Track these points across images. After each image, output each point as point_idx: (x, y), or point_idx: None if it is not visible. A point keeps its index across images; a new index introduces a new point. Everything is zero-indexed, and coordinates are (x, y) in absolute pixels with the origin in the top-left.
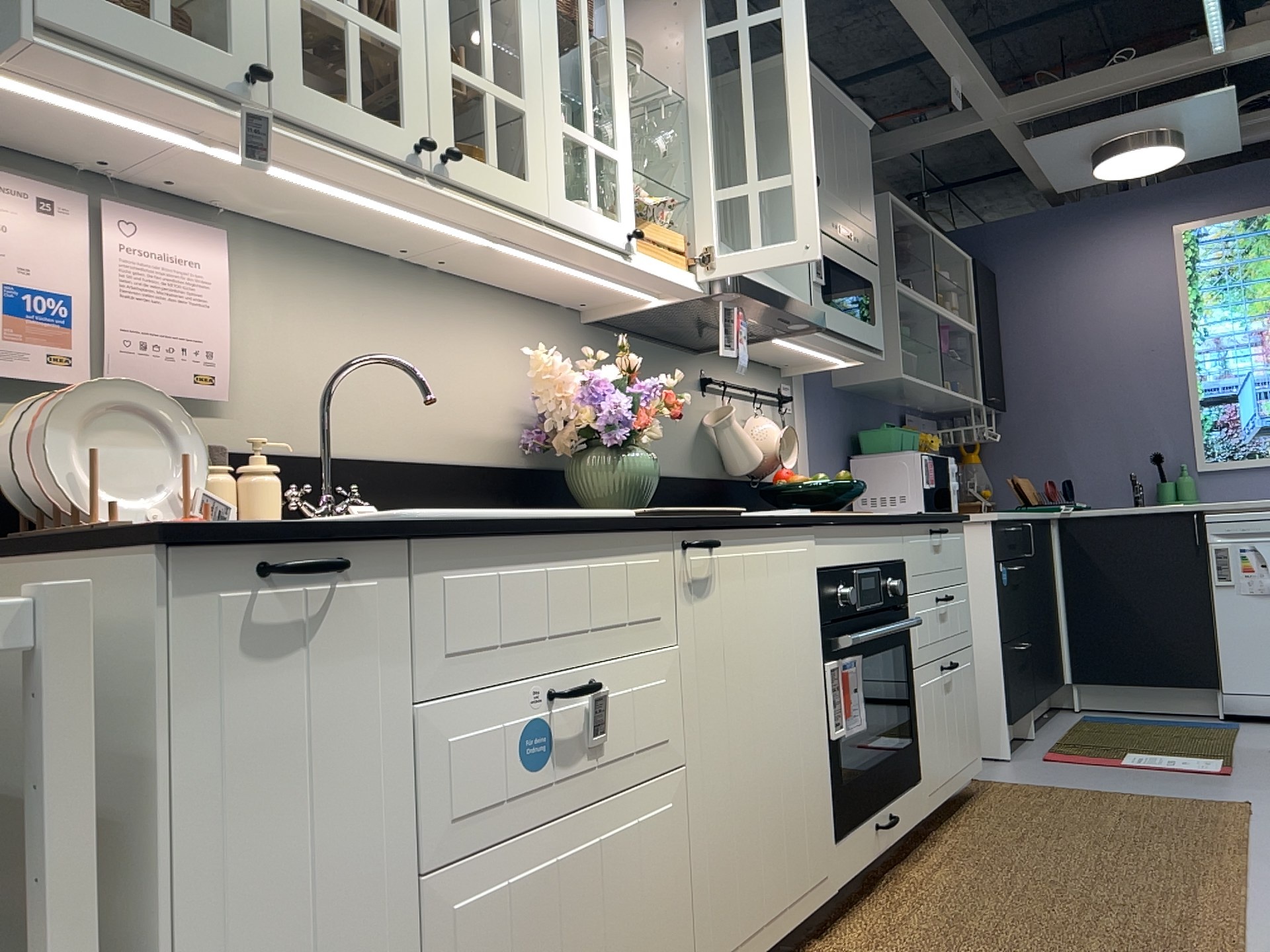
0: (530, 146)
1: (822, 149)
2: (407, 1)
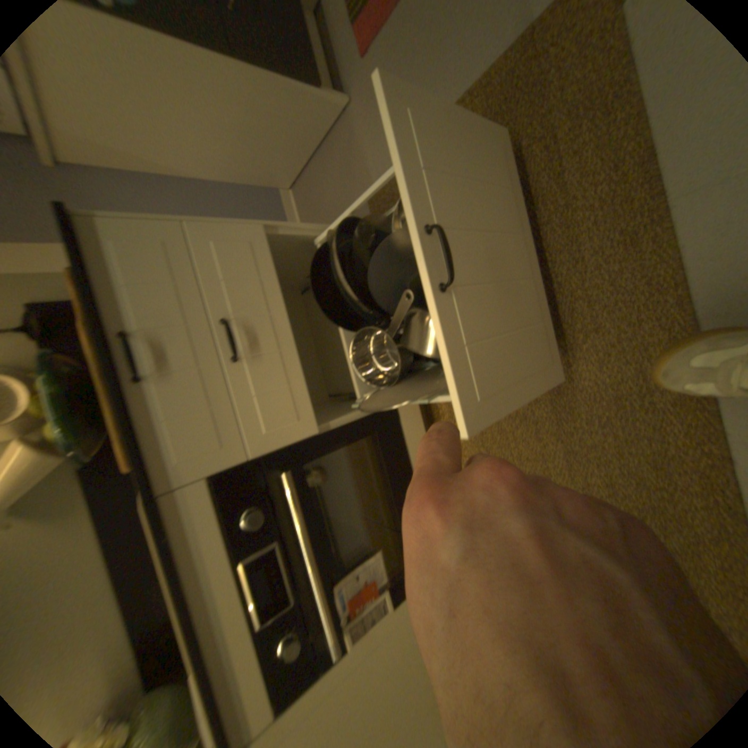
0: None
1: None
2: None
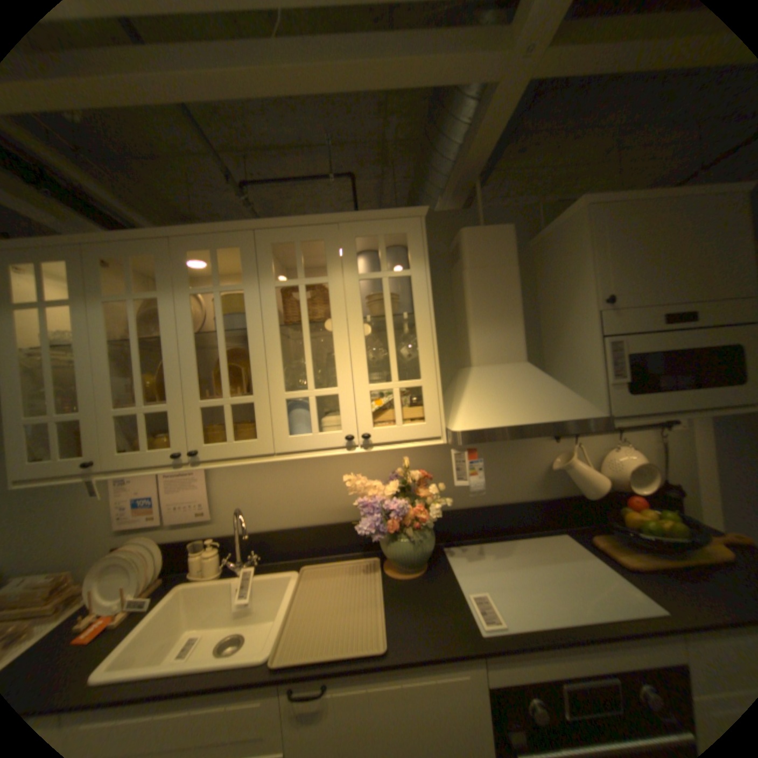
0: (258, 419)
1: (631, 260)
2: (171, 384)
